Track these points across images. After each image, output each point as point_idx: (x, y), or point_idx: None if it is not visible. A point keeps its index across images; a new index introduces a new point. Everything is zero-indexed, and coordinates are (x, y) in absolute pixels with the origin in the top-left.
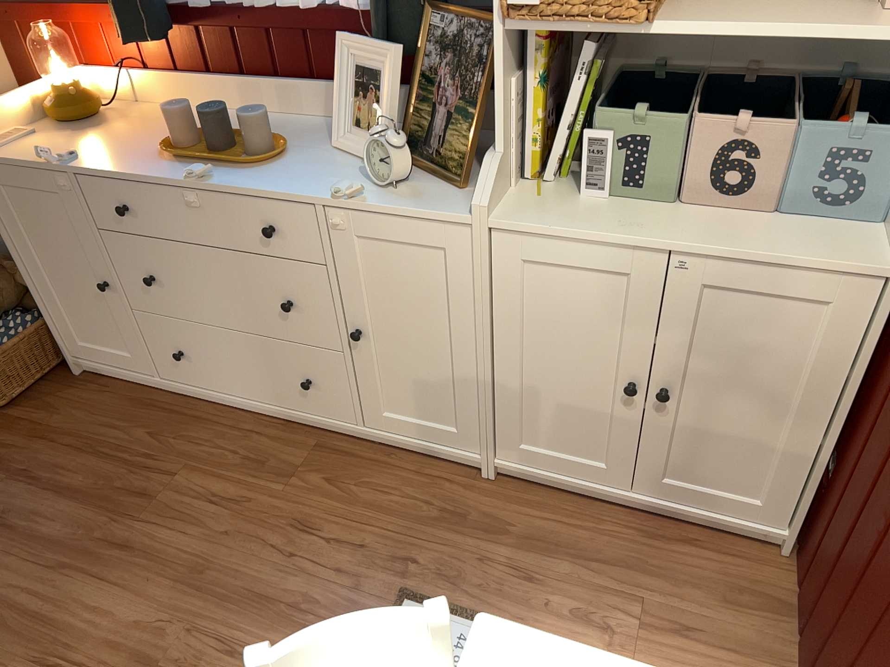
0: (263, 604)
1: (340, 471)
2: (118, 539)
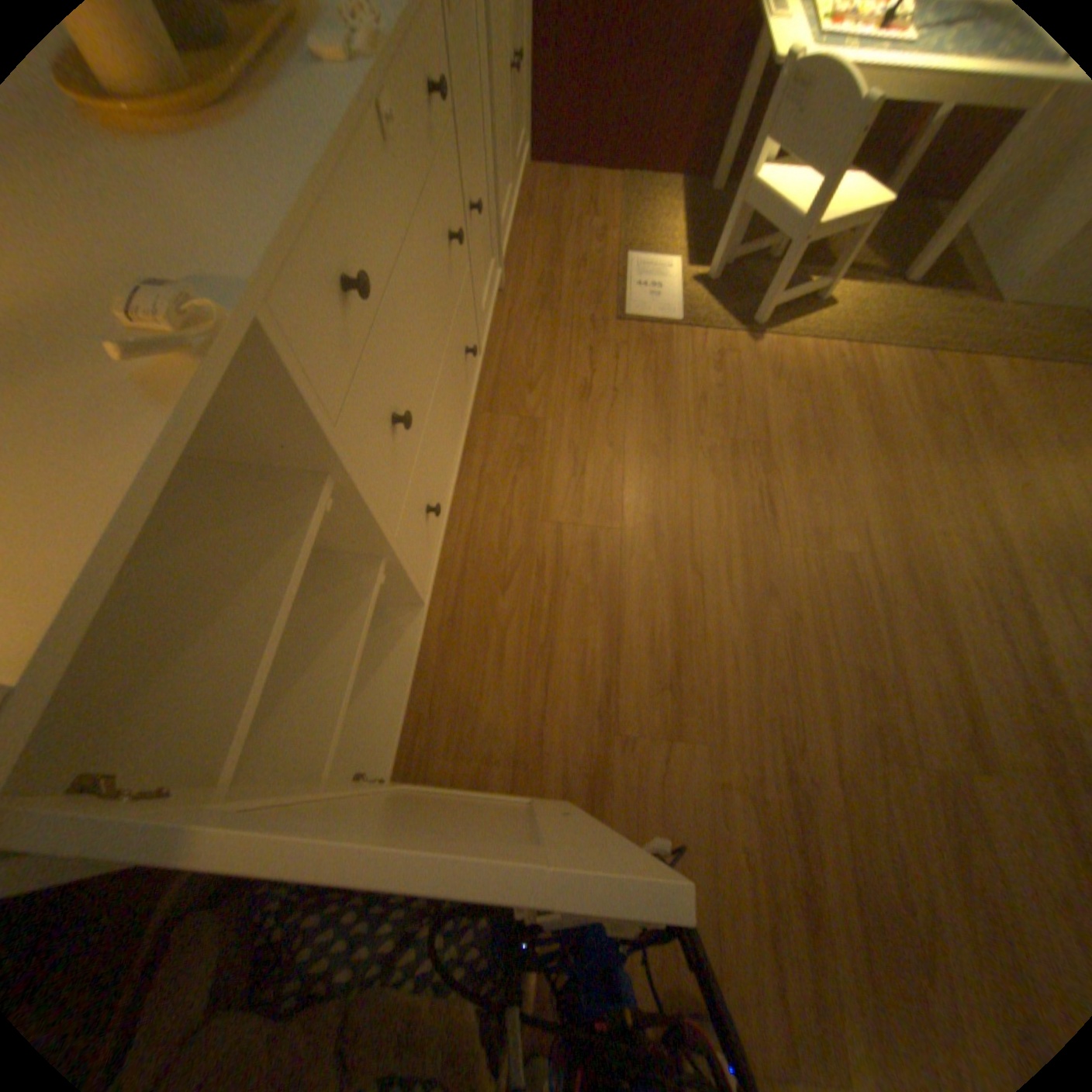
0: (666, 396)
1: (520, 385)
2: (656, 541)
